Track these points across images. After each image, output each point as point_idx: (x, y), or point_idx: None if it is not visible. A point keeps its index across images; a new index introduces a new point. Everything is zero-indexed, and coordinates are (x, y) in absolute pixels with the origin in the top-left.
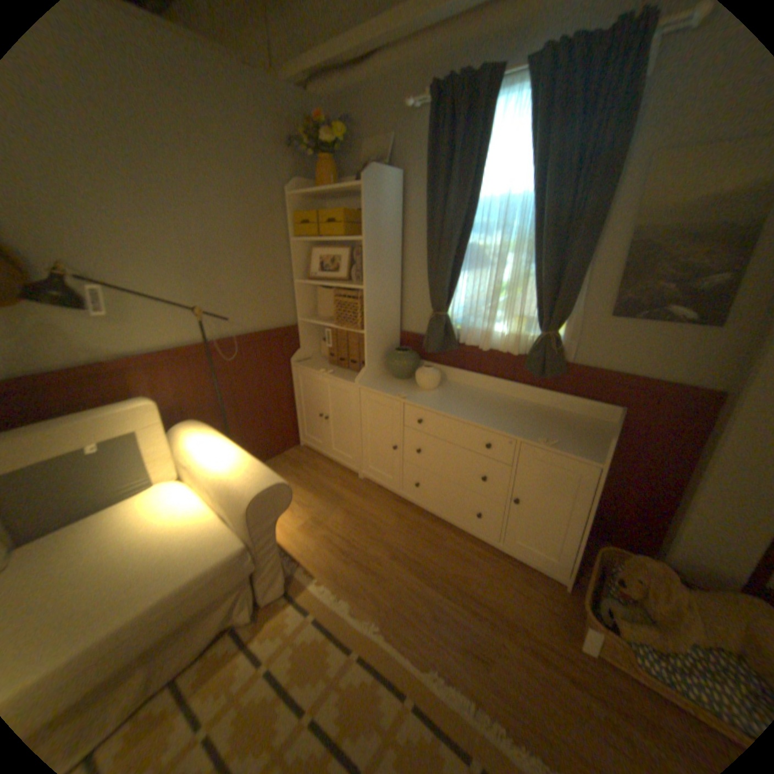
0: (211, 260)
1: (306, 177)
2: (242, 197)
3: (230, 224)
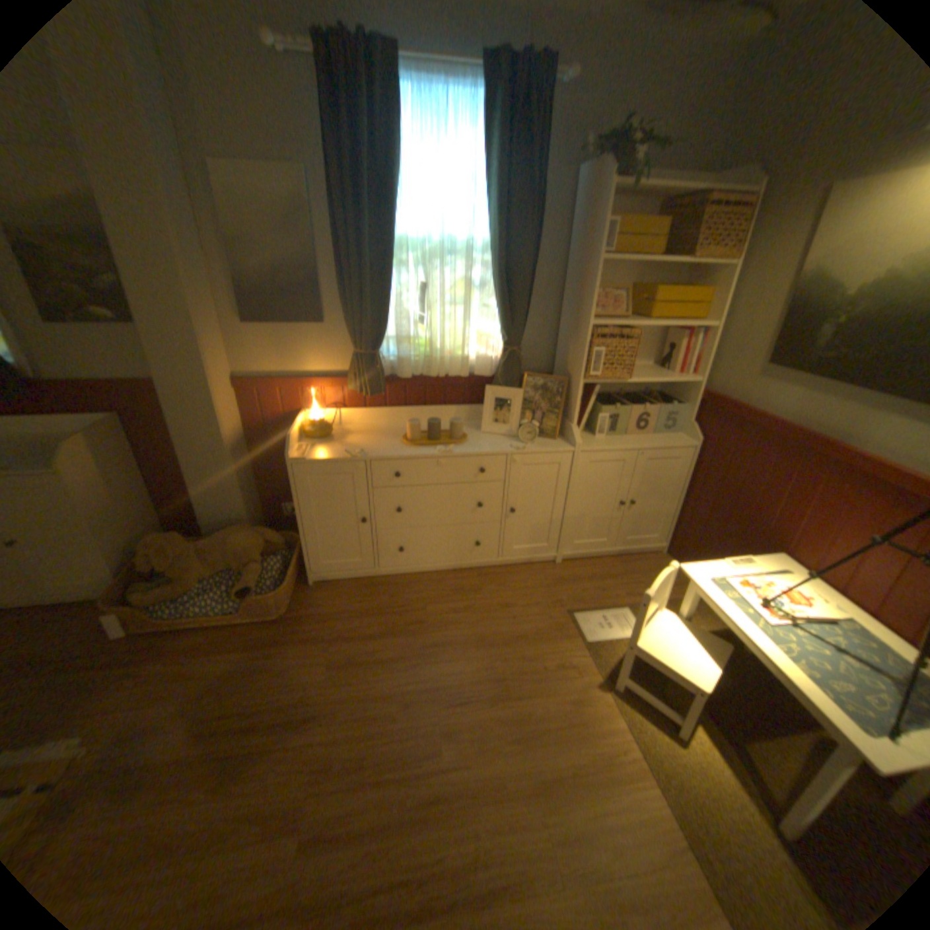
0: None
1: None
2: None
3: None
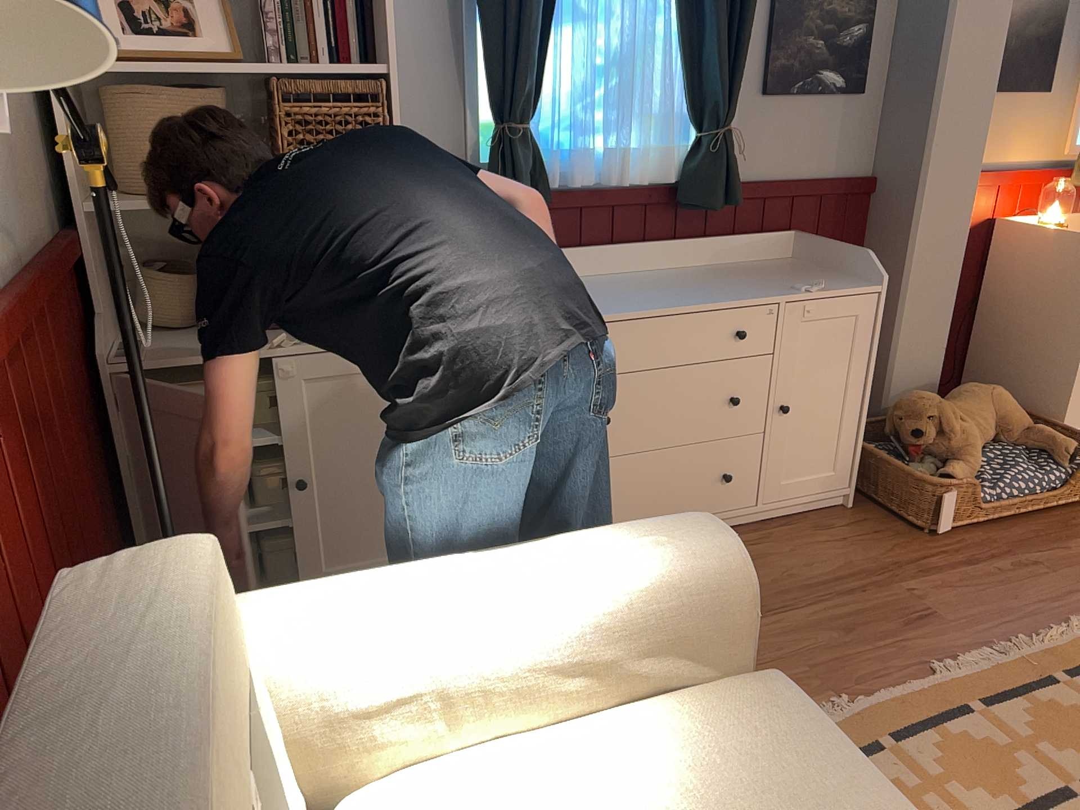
0: None
1: None
2: None
3: None
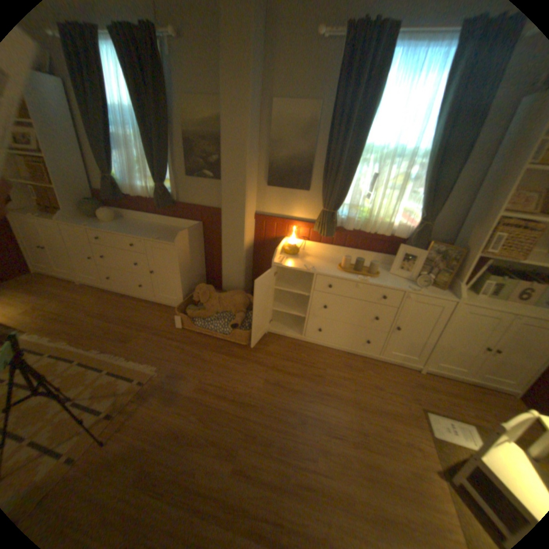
0: None
1: None
2: None
3: None
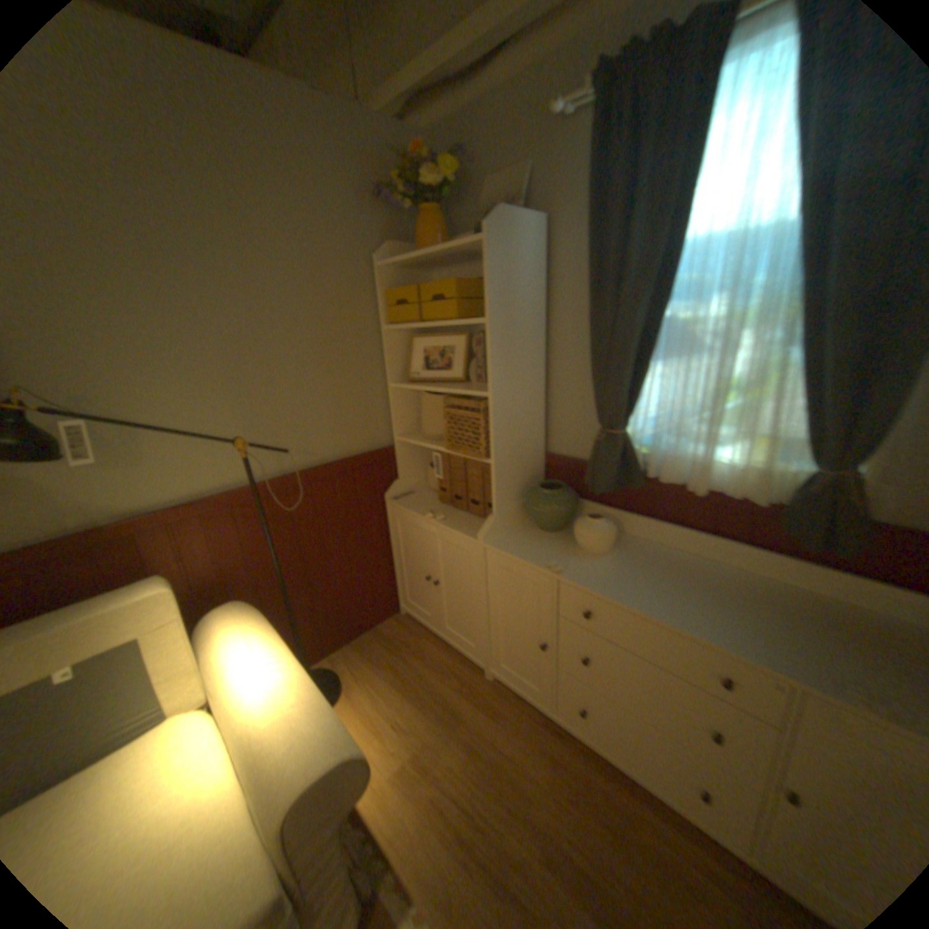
0: (269, 364)
1: (405, 240)
2: (313, 273)
3: (296, 311)
